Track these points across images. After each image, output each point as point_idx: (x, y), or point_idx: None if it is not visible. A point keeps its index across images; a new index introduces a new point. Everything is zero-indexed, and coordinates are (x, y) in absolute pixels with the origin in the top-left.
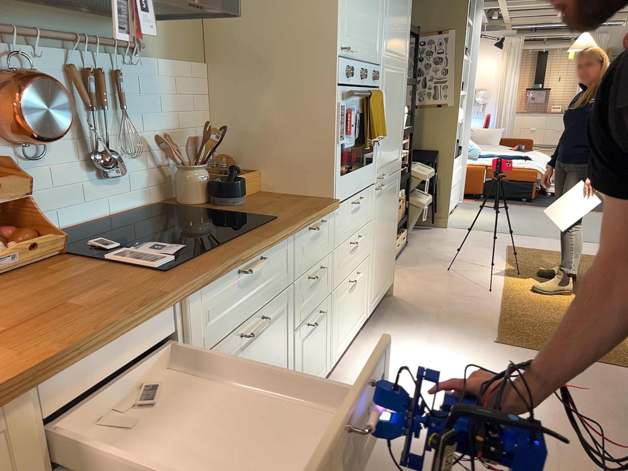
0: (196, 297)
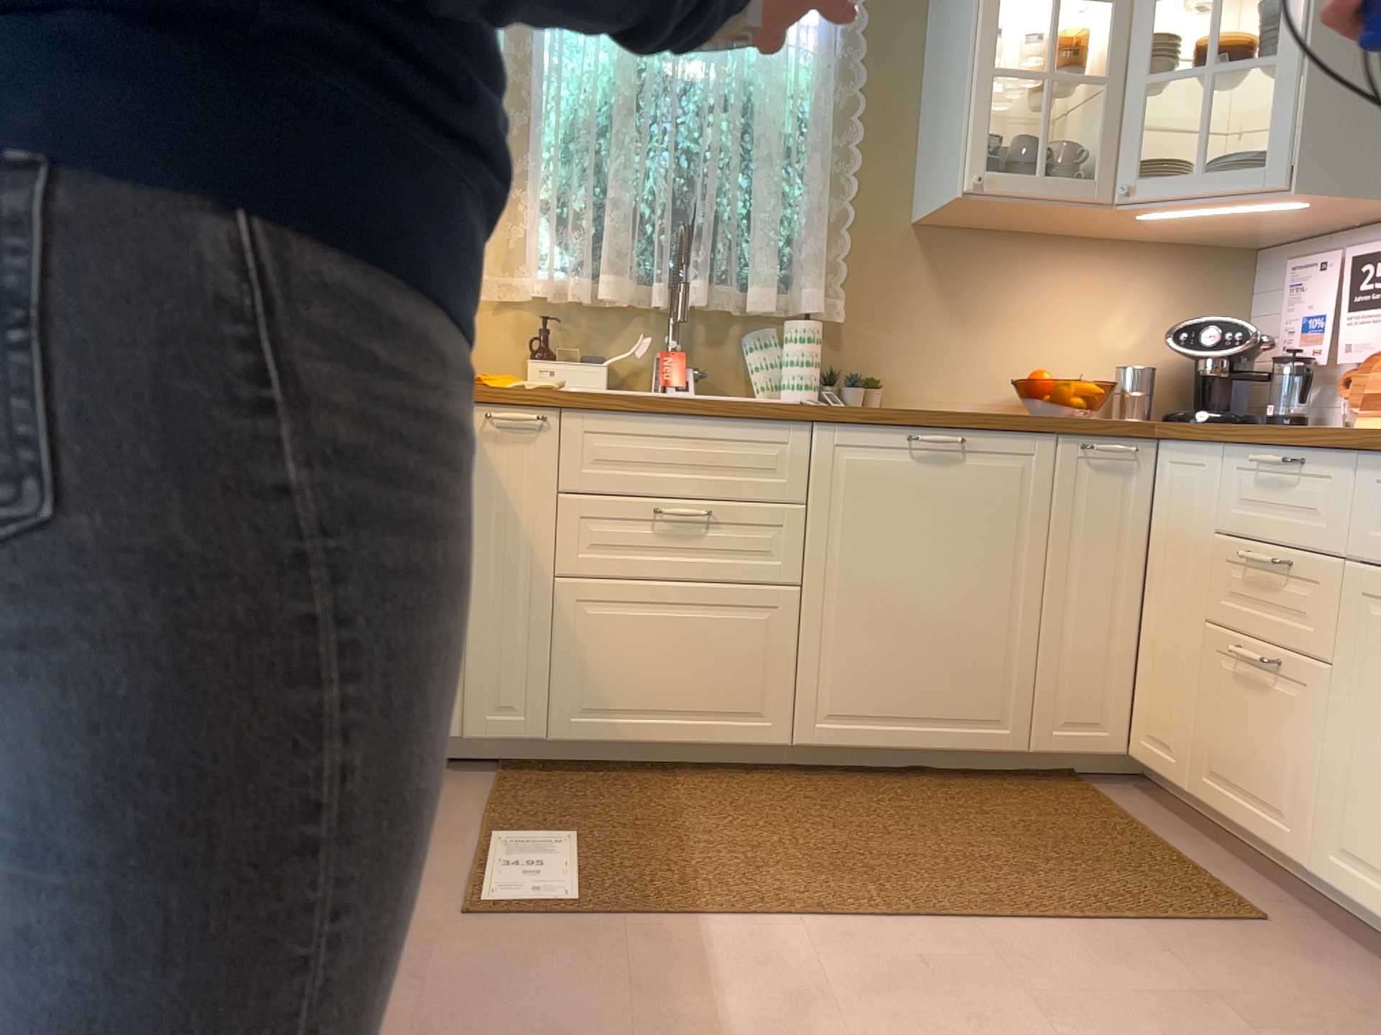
0: (1371, 467)
